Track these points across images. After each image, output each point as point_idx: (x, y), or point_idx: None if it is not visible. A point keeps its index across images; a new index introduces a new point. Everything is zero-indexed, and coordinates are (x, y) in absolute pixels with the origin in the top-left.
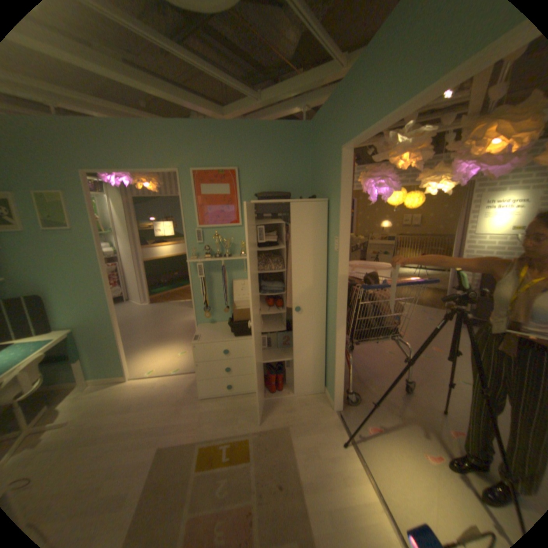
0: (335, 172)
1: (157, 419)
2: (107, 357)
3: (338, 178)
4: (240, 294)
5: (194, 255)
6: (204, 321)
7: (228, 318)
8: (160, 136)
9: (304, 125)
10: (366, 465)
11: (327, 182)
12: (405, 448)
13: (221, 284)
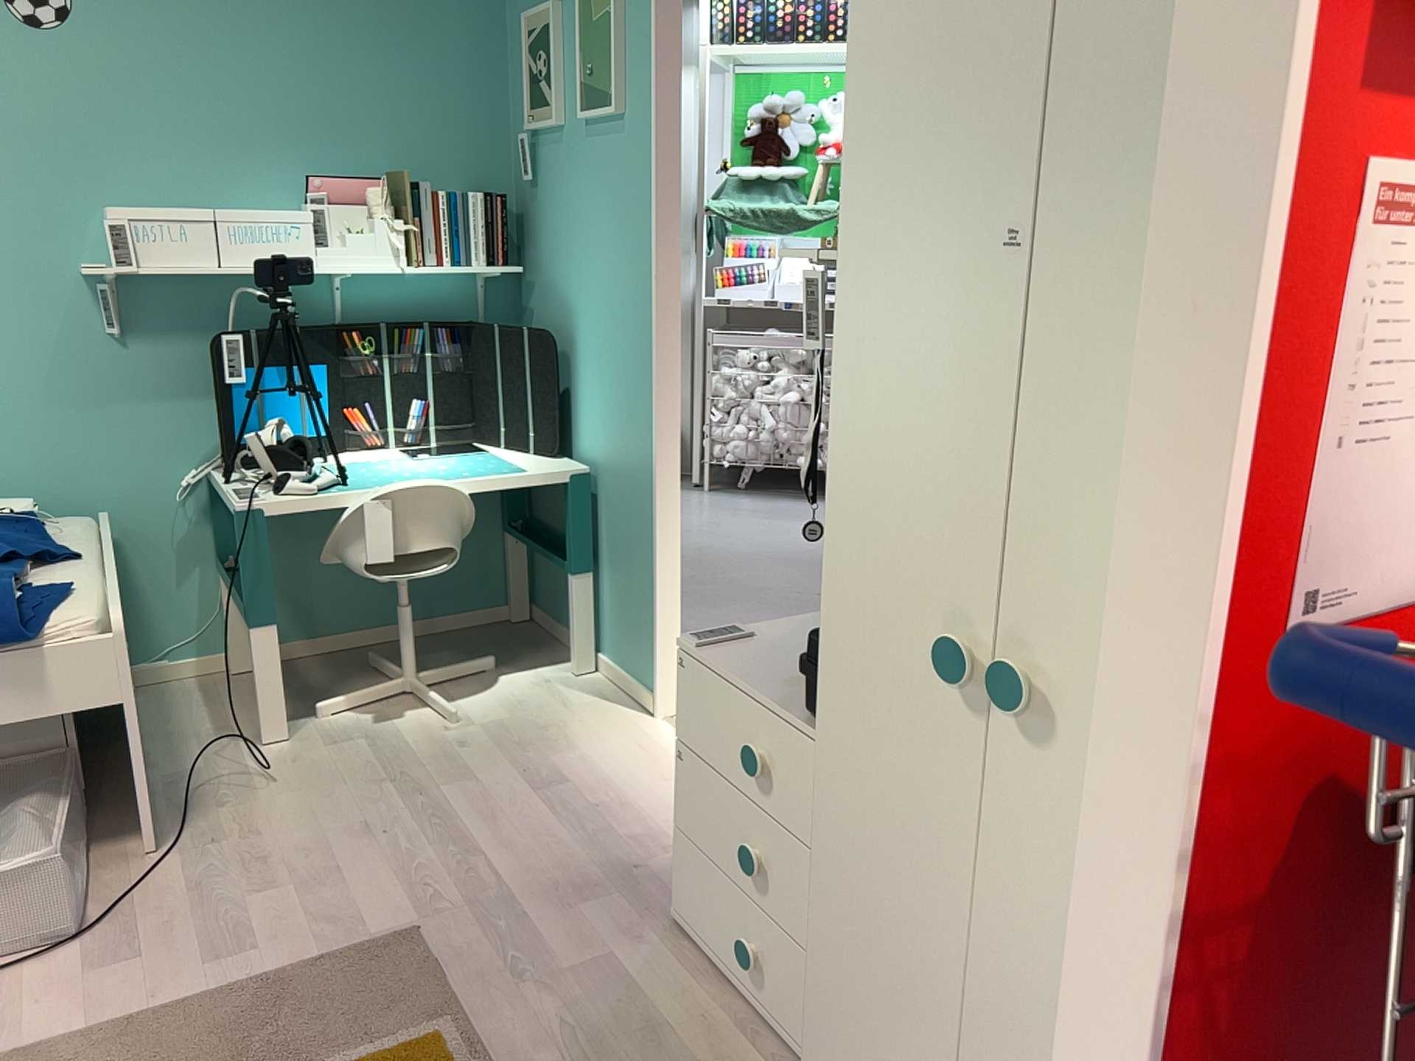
0: None
1: (535, 864)
2: (636, 602)
3: None
4: None
5: None
6: None
7: None
8: None
9: None
10: None
11: None
12: None
13: None
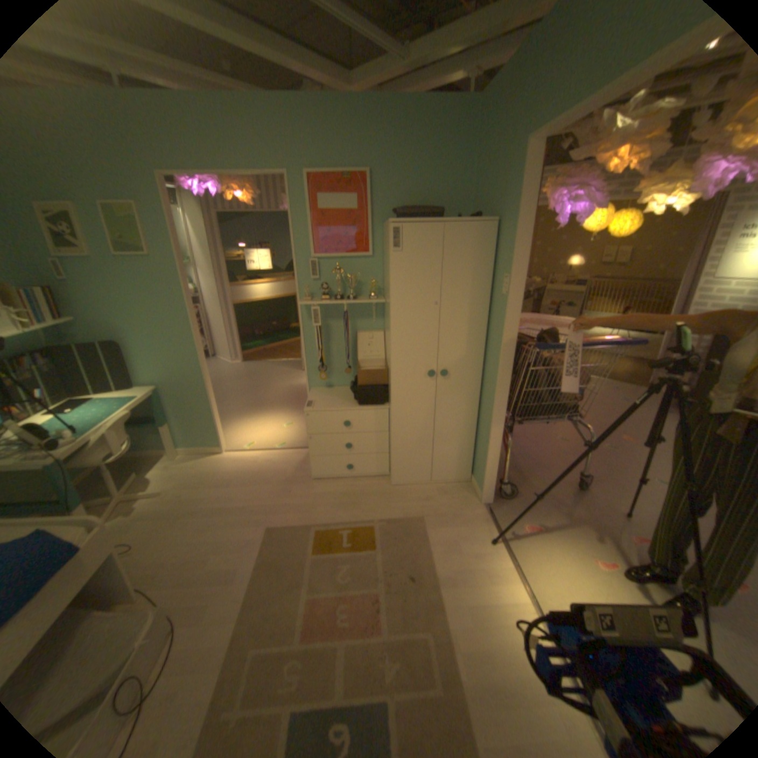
0: (513, 177)
1: (264, 496)
2: (200, 422)
3: (518, 186)
4: (366, 351)
5: (307, 296)
6: (319, 385)
7: (349, 382)
8: (262, 121)
9: (472, 101)
10: (519, 565)
11: (500, 192)
12: (570, 550)
13: (341, 336)
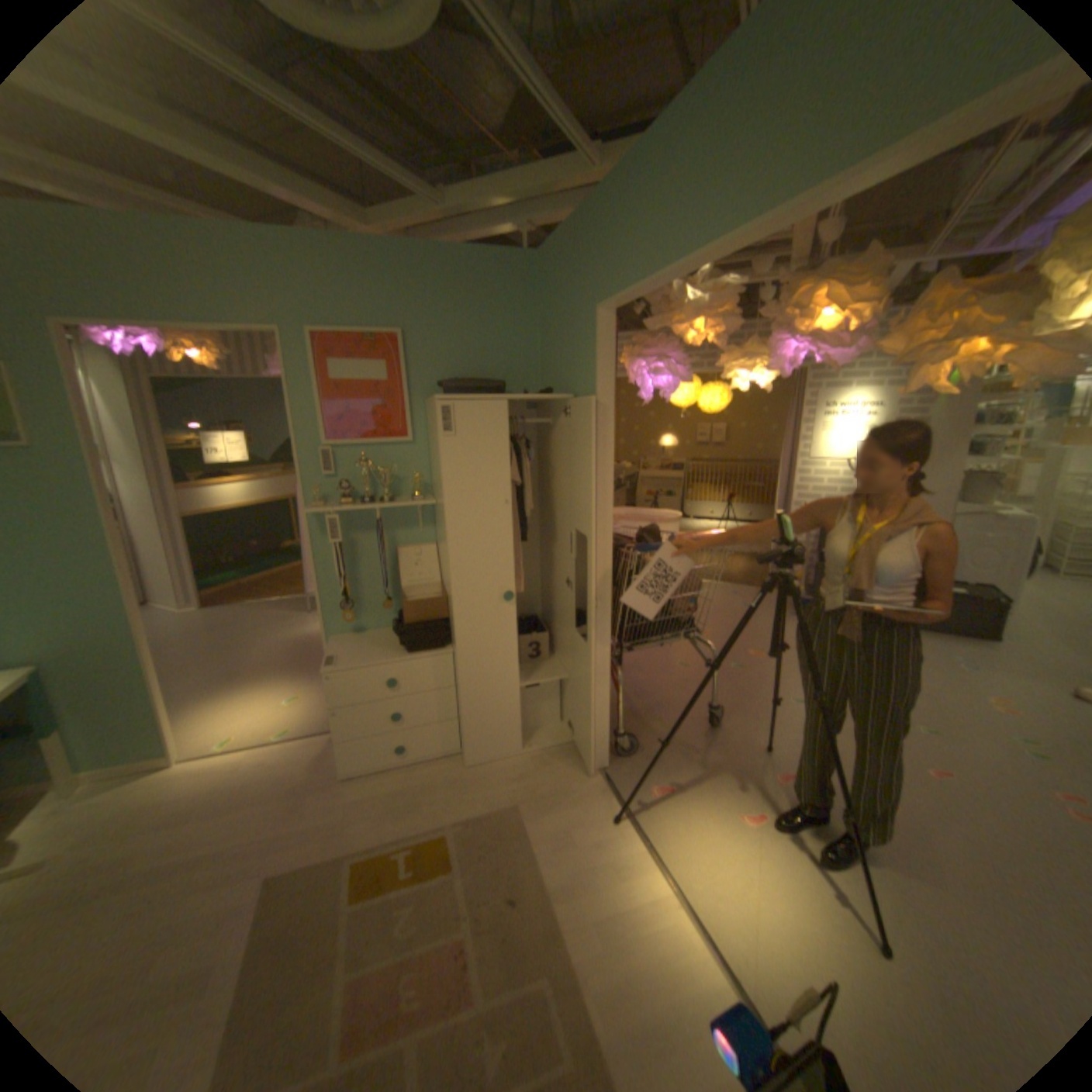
0: (584, 349)
1: (254, 827)
2: (125, 720)
3: (591, 360)
4: (412, 574)
5: (317, 500)
6: (340, 631)
7: (389, 622)
8: (238, 260)
9: (526, 259)
10: (651, 846)
11: (571, 366)
12: (709, 811)
13: (373, 555)
